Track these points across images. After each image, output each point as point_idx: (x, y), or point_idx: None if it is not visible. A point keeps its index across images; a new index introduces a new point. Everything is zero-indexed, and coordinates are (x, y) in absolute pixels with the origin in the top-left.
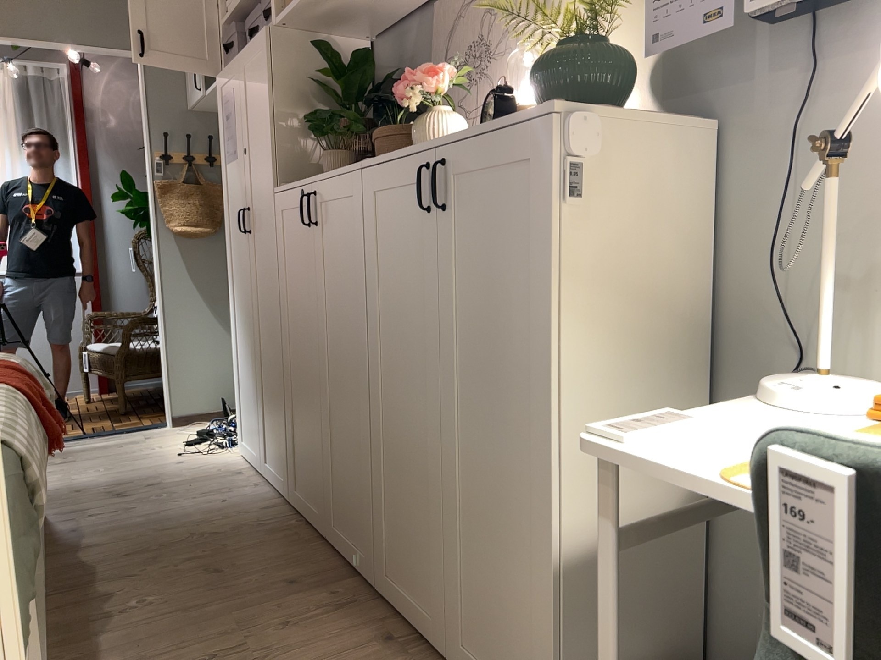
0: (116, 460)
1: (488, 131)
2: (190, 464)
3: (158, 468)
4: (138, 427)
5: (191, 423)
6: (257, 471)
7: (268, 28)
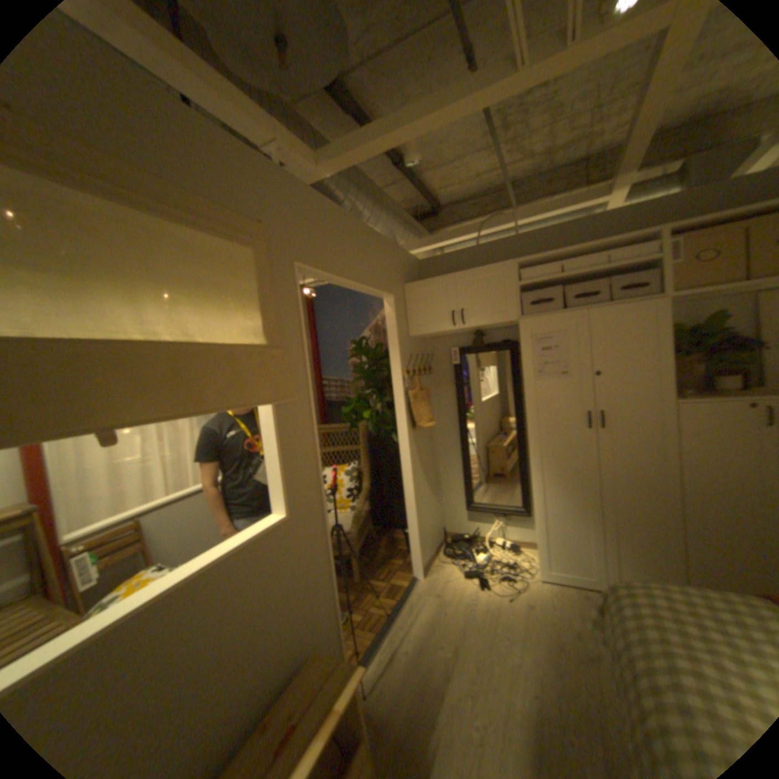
0: (484, 631)
1: None
2: (539, 607)
3: (533, 622)
4: (406, 592)
5: (428, 571)
6: (593, 593)
7: (666, 300)
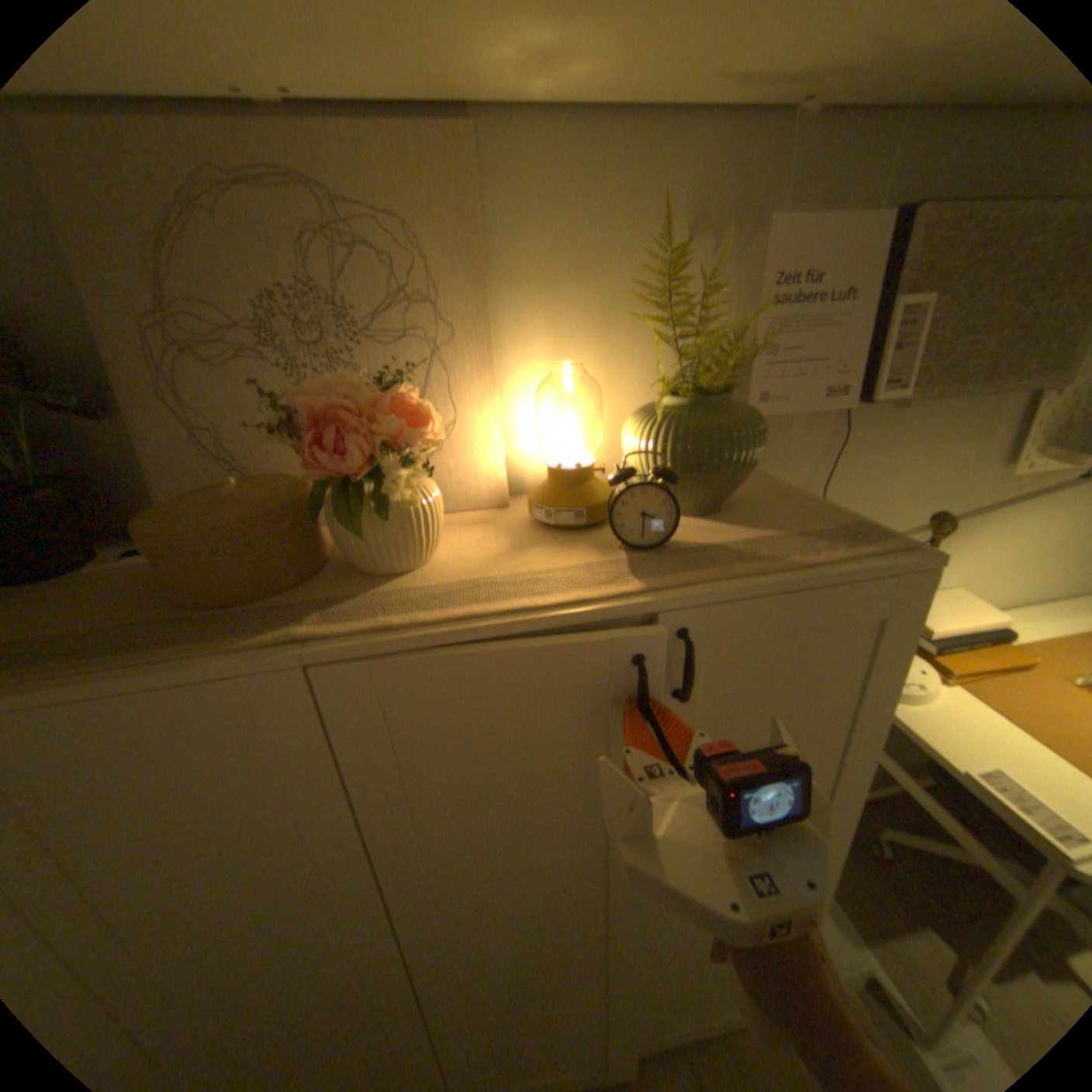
0: None
1: (809, 584)
2: None
3: None
4: None
5: None
6: None
7: None
